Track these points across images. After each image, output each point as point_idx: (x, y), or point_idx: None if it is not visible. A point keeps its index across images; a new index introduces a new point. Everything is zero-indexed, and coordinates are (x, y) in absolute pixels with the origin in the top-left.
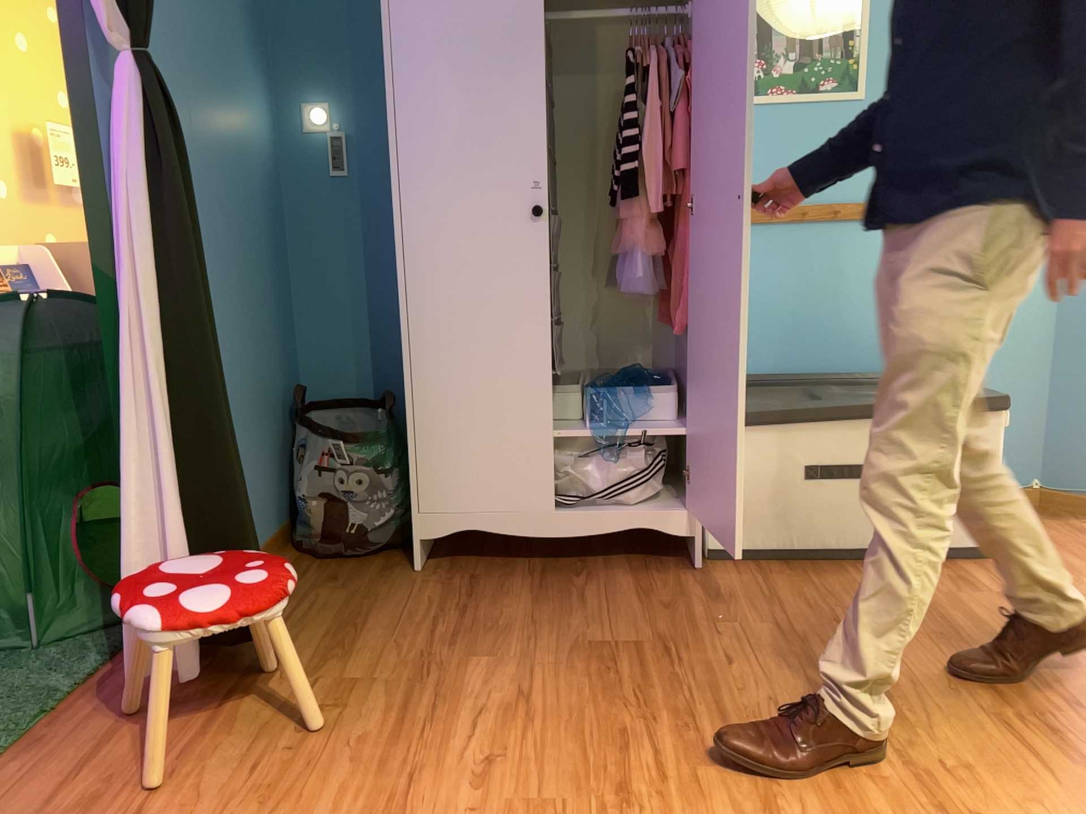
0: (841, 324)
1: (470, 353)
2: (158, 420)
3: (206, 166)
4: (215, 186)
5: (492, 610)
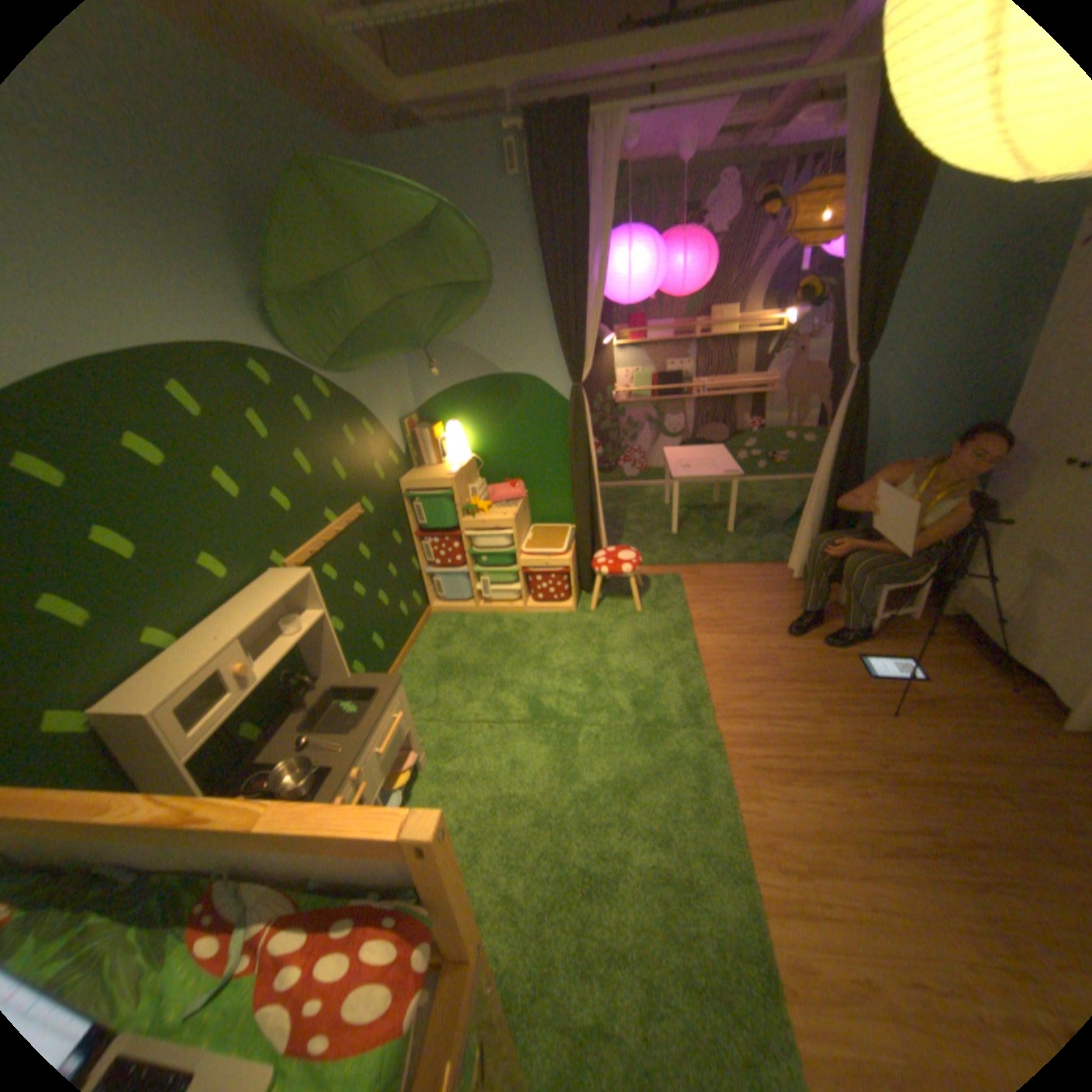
0: None
1: (1004, 528)
2: (823, 498)
3: (939, 391)
4: (943, 401)
5: (918, 645)
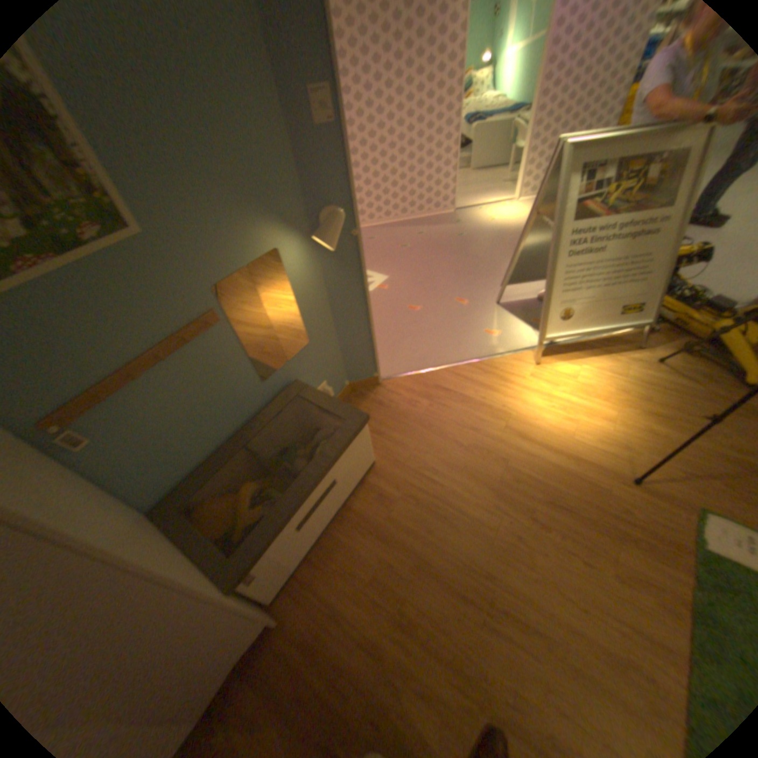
0: (230, 395)
1: None
2: None
3: None
4: None
5: None
